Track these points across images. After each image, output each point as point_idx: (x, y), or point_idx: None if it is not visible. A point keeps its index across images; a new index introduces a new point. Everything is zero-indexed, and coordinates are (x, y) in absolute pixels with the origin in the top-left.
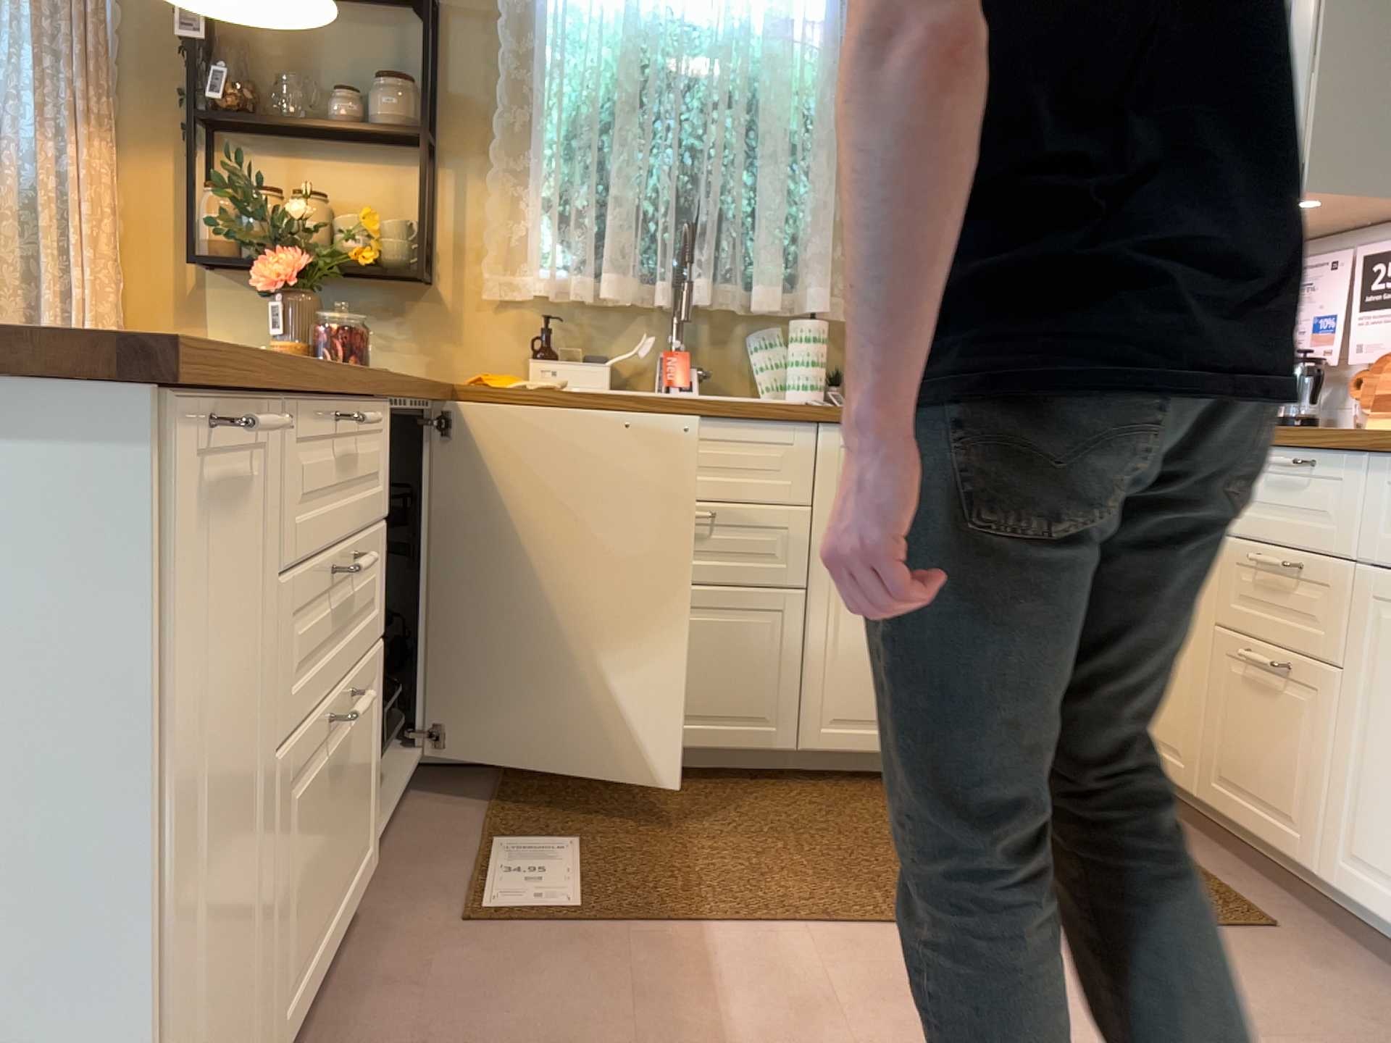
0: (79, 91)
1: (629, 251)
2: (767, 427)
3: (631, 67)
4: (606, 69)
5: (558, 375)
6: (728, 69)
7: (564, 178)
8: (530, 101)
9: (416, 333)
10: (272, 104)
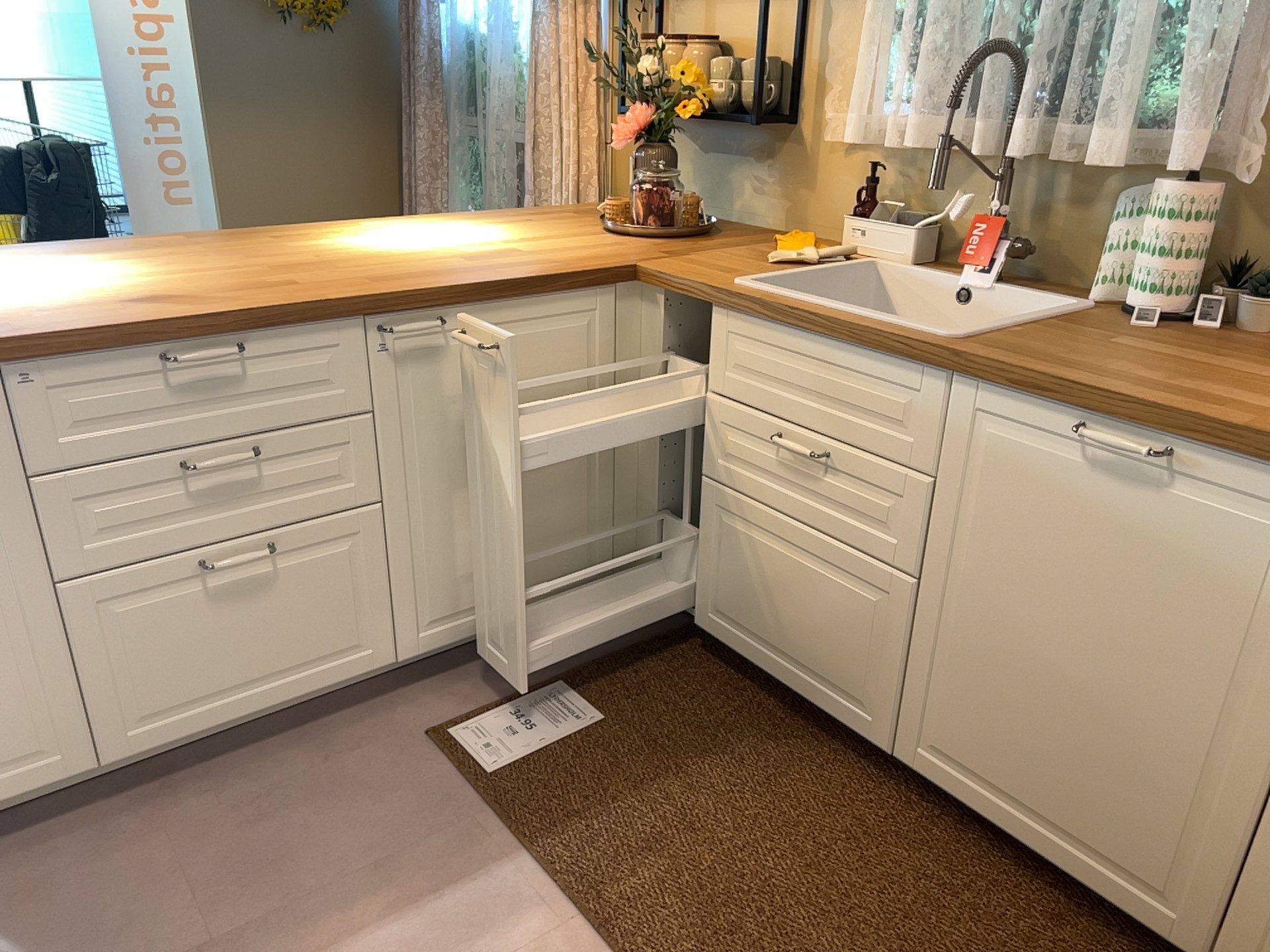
0: None
1: (943, 86)
2: (890, 364)
3: None
4: None
5: (864, 238)
6: None
7: None
8: None
9: (778, 178)
10: None
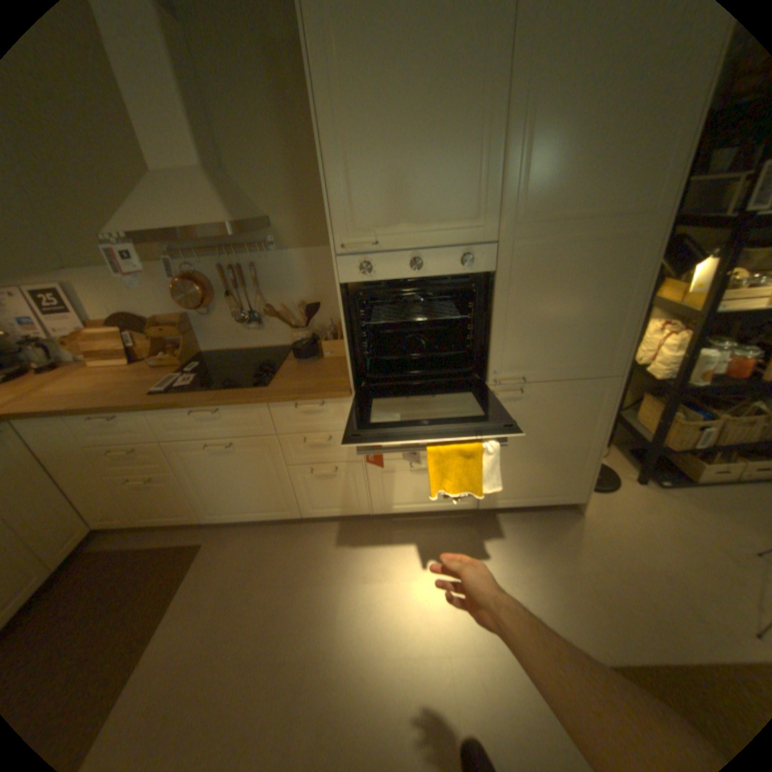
0: None
1: None
2: None
3: None
4: None
5: None
6: None
7: None
8: None
9: None
10: None
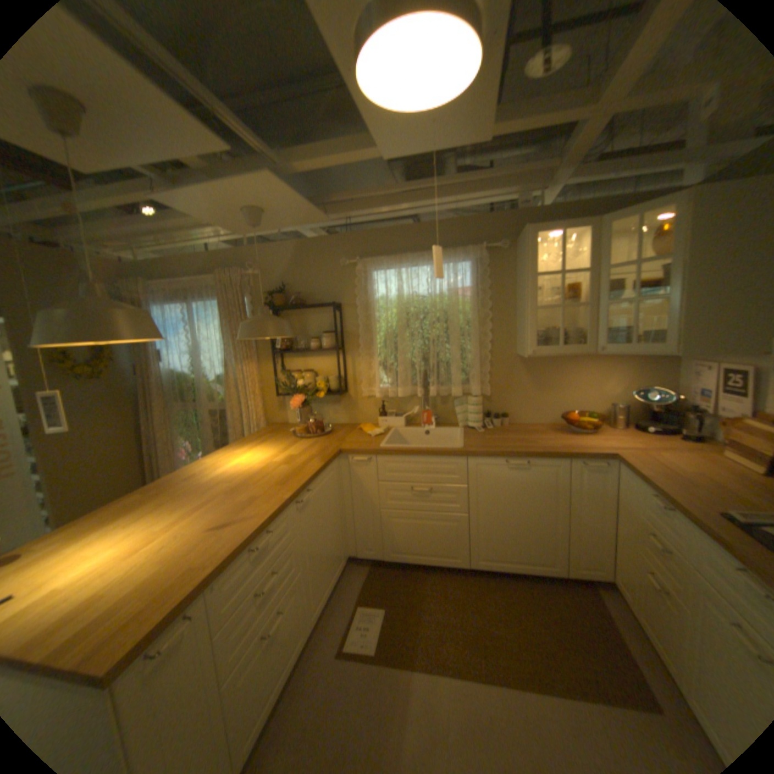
0: (241, 351)
1: (406, 380)
2: (447, 459)
3: (400, 318)
4: (394, 316)
5: (387, 422)
6: (434, 313)
7: (384, 354)
8: (370, 331)
9: (344, 408)
10: (295, 342)
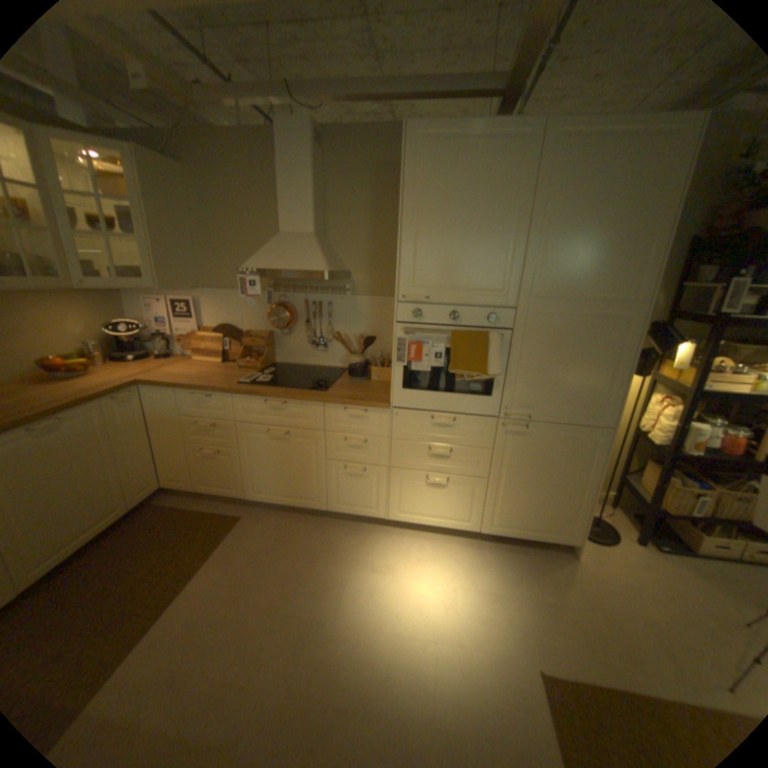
0: None
1: None
2: None
3: None
4: None
5: None
6: None
7: None
8: None
9: None
10: None
